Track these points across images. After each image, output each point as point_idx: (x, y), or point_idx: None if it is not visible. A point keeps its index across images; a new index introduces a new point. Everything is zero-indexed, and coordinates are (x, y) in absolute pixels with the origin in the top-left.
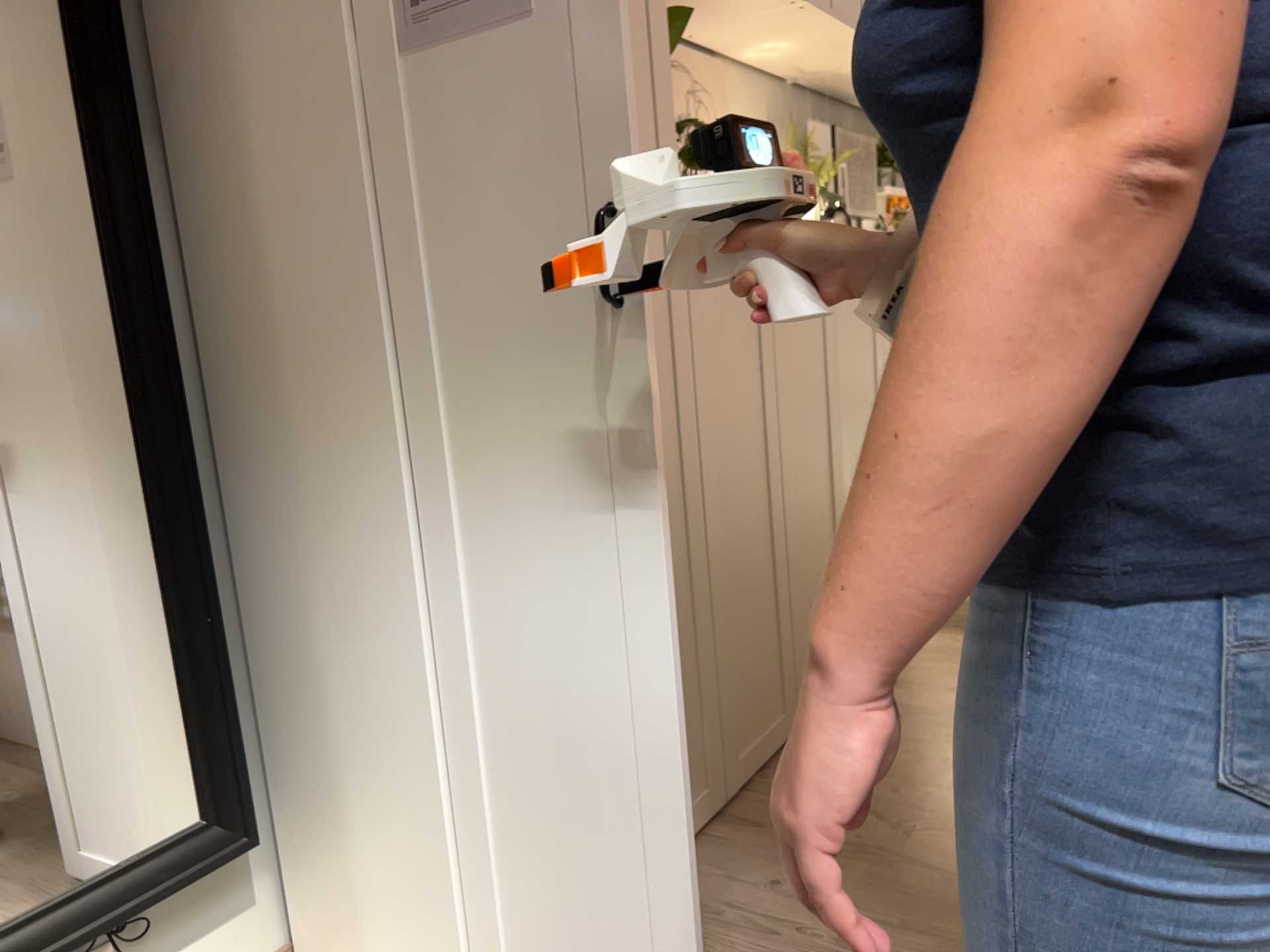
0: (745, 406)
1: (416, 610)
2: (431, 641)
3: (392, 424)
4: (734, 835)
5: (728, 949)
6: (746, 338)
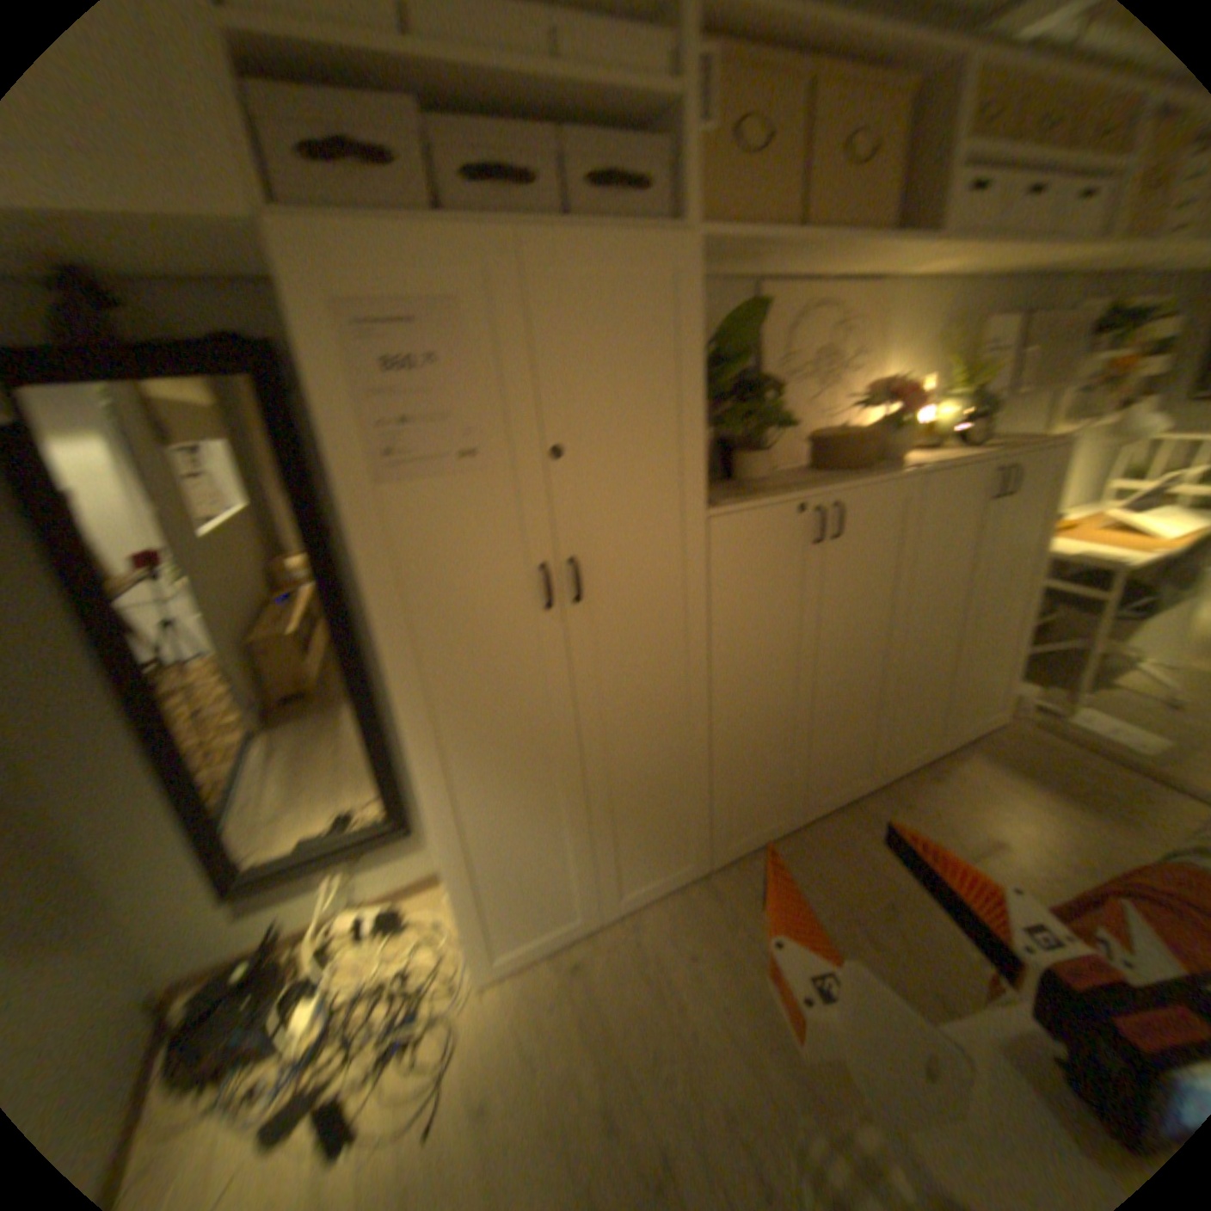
0: (801, 612)
1: (424, 794)
2: (438, 807)
3: (399, 701)
4: (707, 897)
5: (640, 989)
6: (808, 566)
